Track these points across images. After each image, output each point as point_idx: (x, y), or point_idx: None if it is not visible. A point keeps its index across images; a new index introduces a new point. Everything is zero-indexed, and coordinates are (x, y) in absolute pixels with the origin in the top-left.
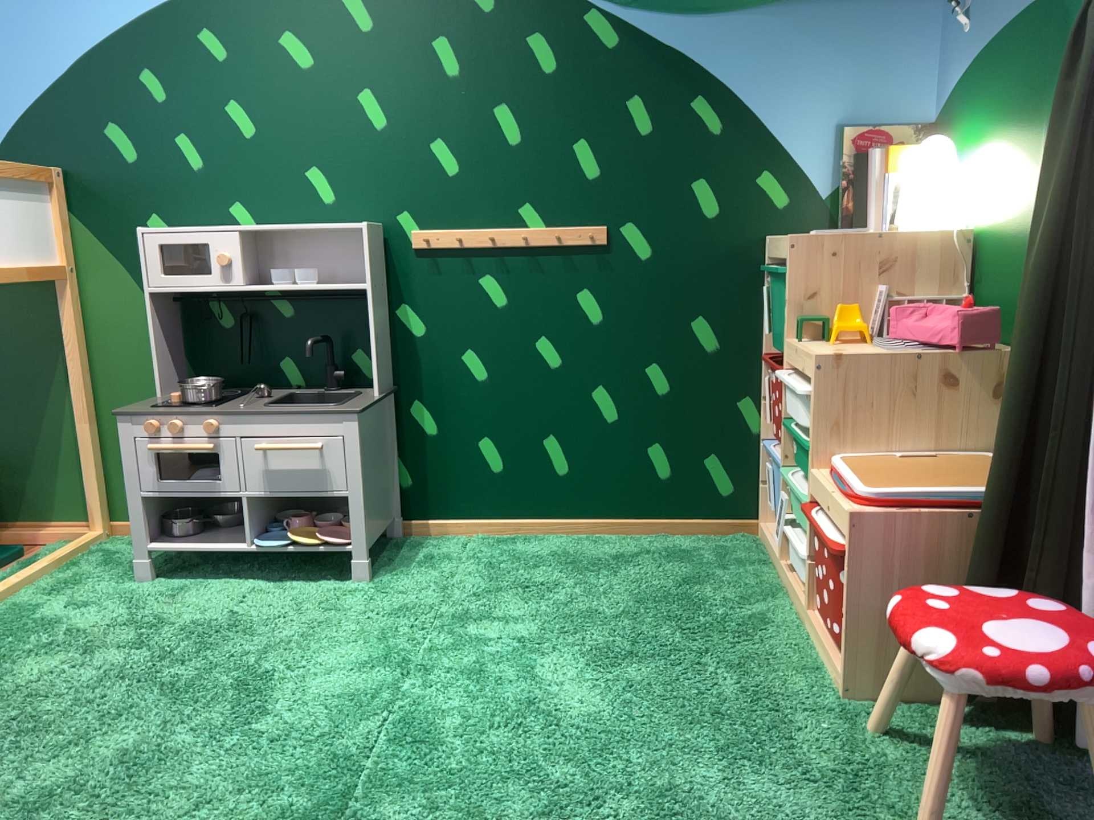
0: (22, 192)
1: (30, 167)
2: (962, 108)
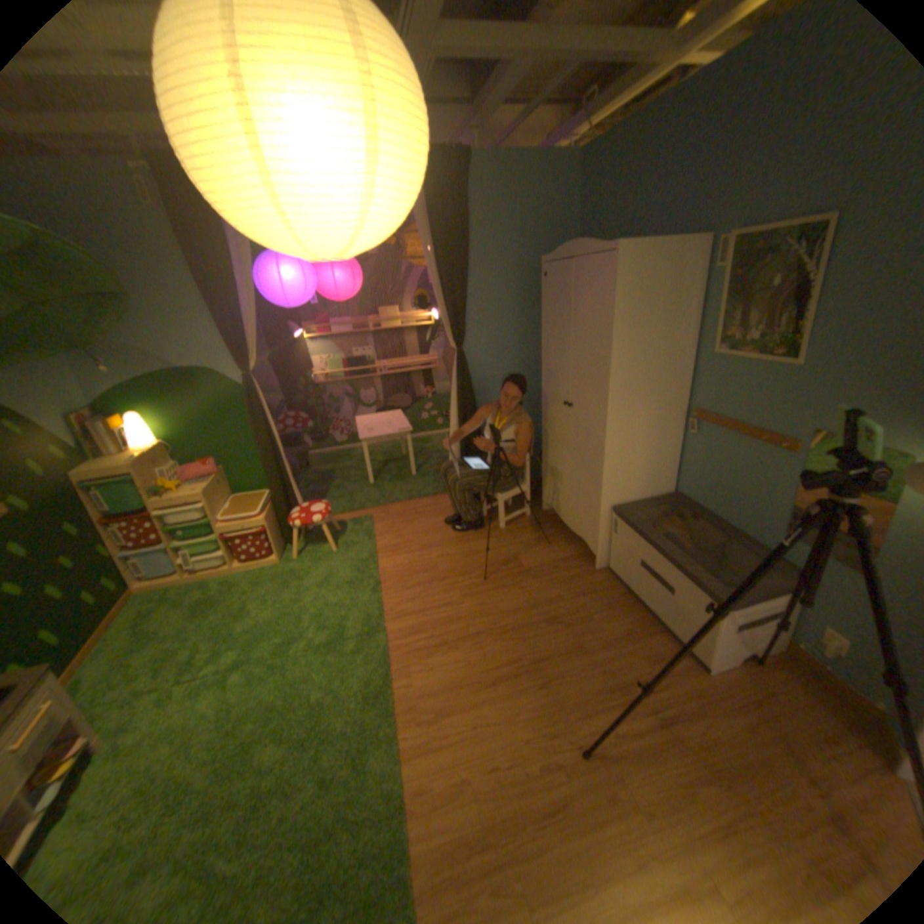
0: None
1: None
2: (119, 401)
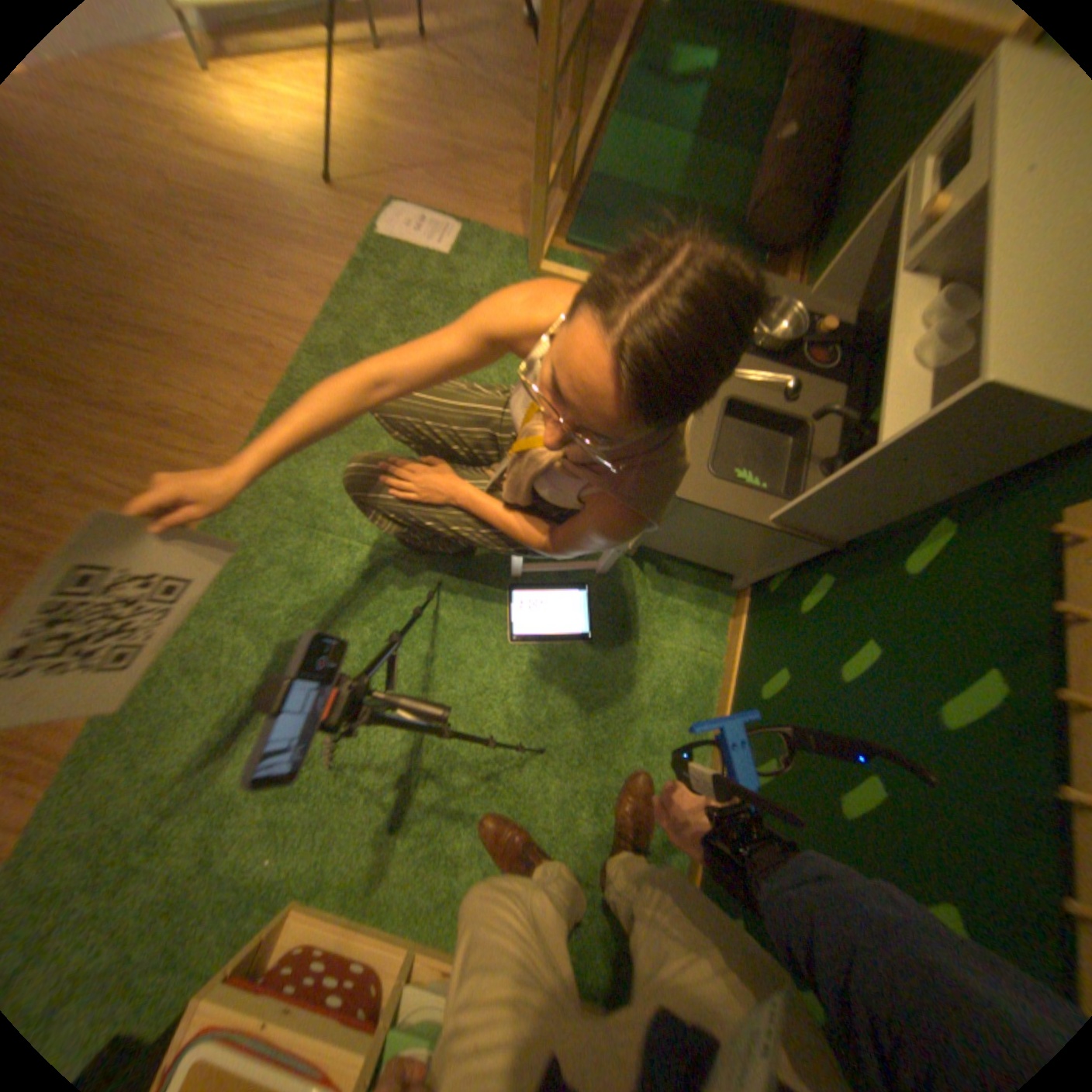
0: None
1: None
2: None
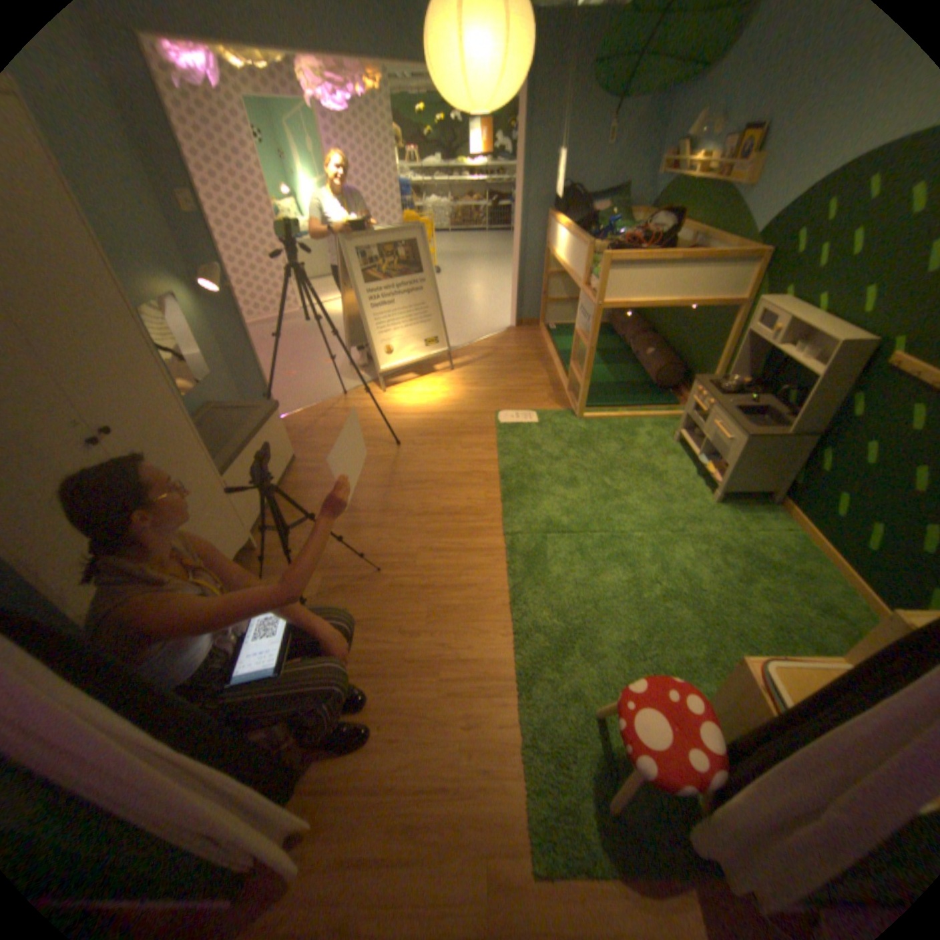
0: (752, 258)
1: (763, 245)
2: None
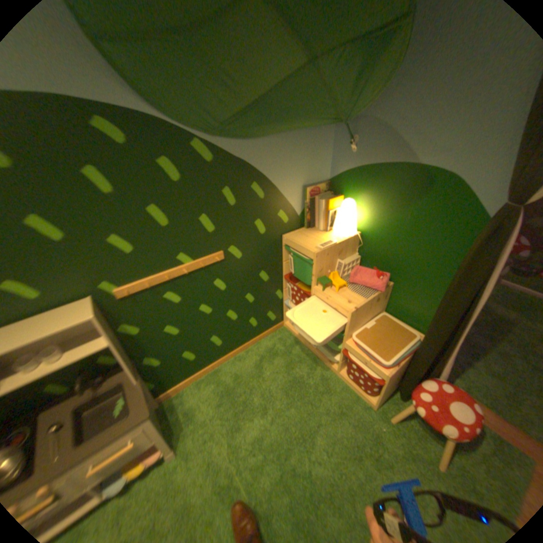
0: None
1: None
2: (352, 183)
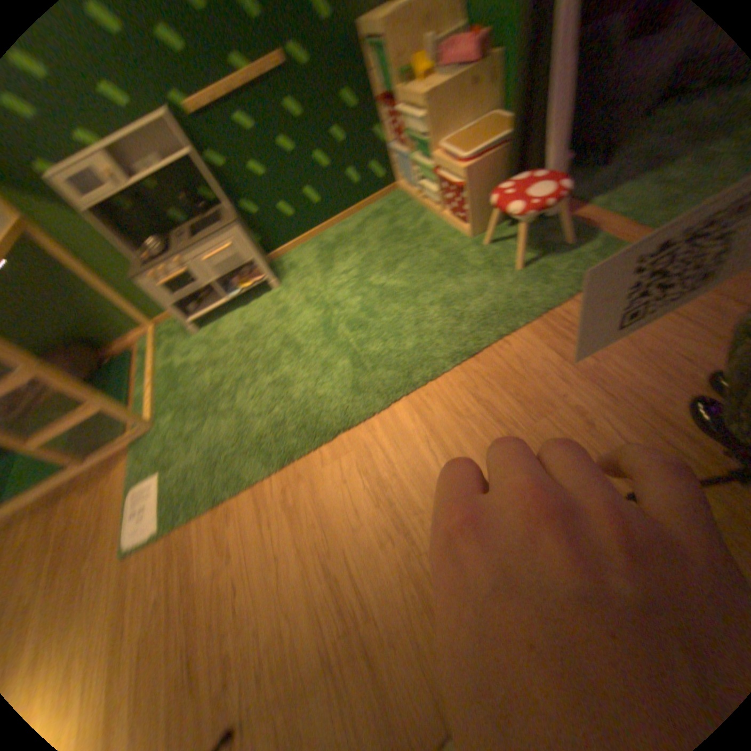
0: None
1: None
2: None
